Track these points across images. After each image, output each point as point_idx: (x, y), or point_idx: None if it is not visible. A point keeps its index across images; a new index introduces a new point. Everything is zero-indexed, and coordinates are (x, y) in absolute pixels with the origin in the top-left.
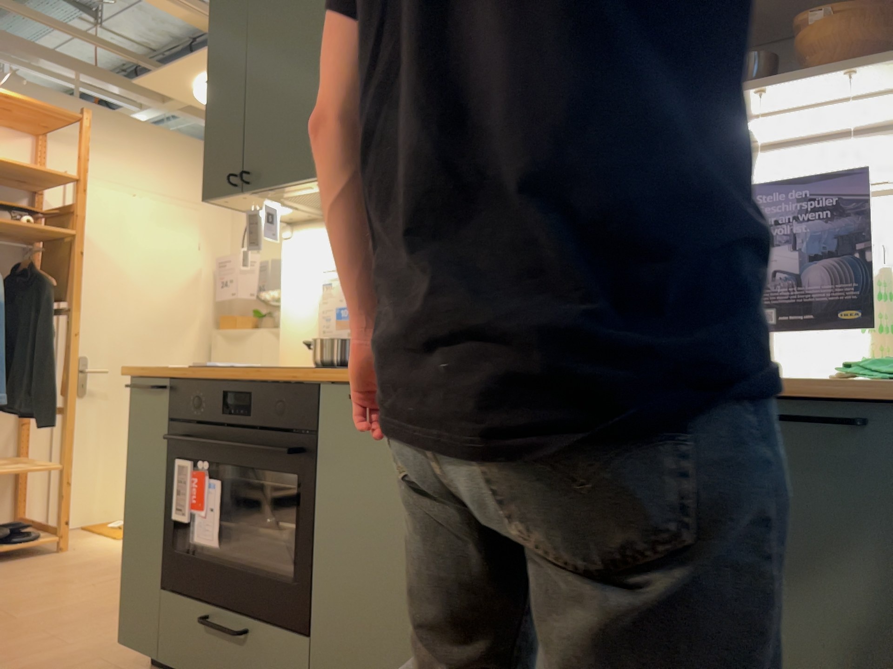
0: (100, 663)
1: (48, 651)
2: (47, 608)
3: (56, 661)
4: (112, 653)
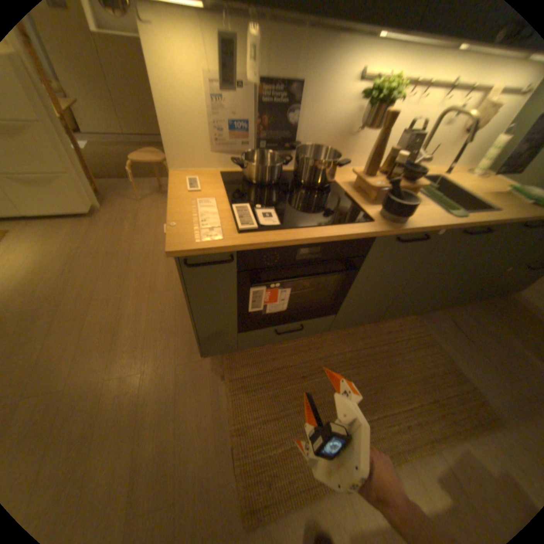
0: (178, 365)
1: (138, 384)
2: (60, 368)
3: (156, 383)
4: (172, 357)
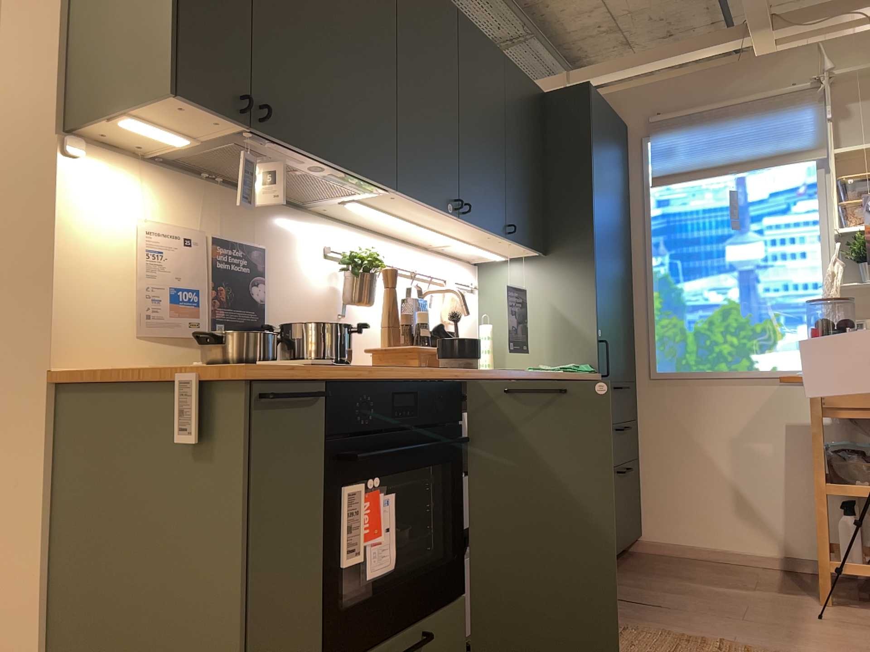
0: None
1: None
2: None
3: None
4: None
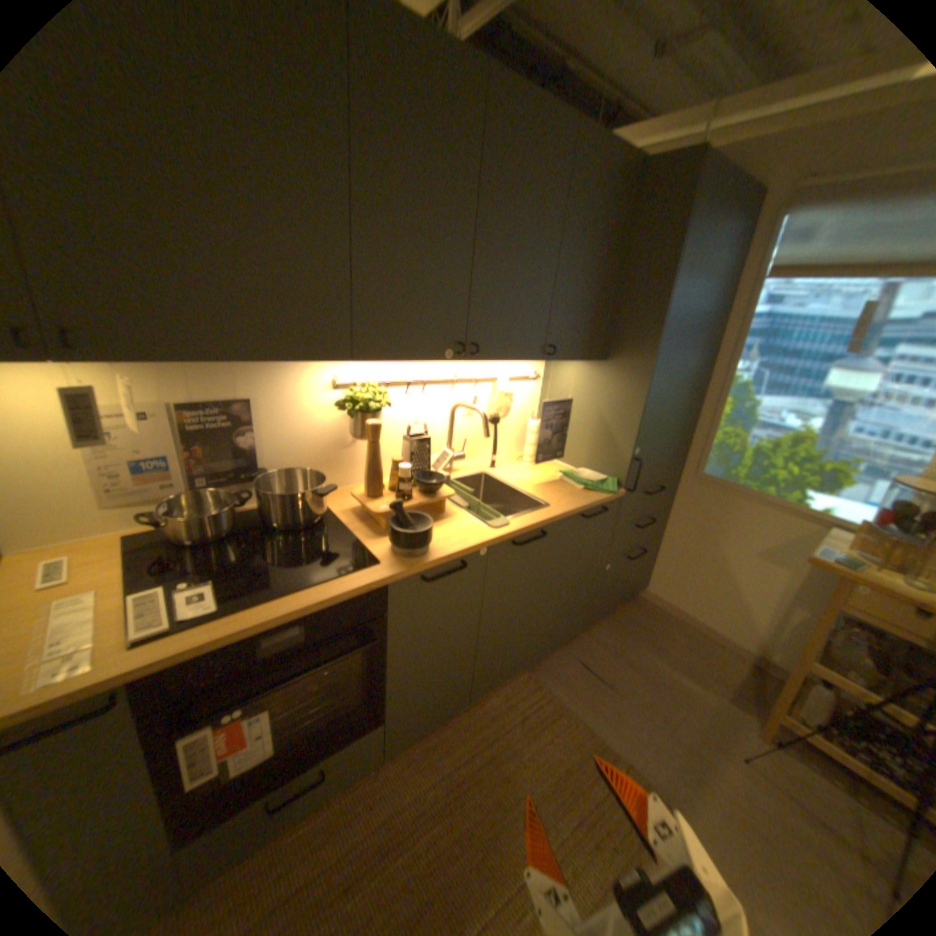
0: None
1: None
2: None
3: None
4: None
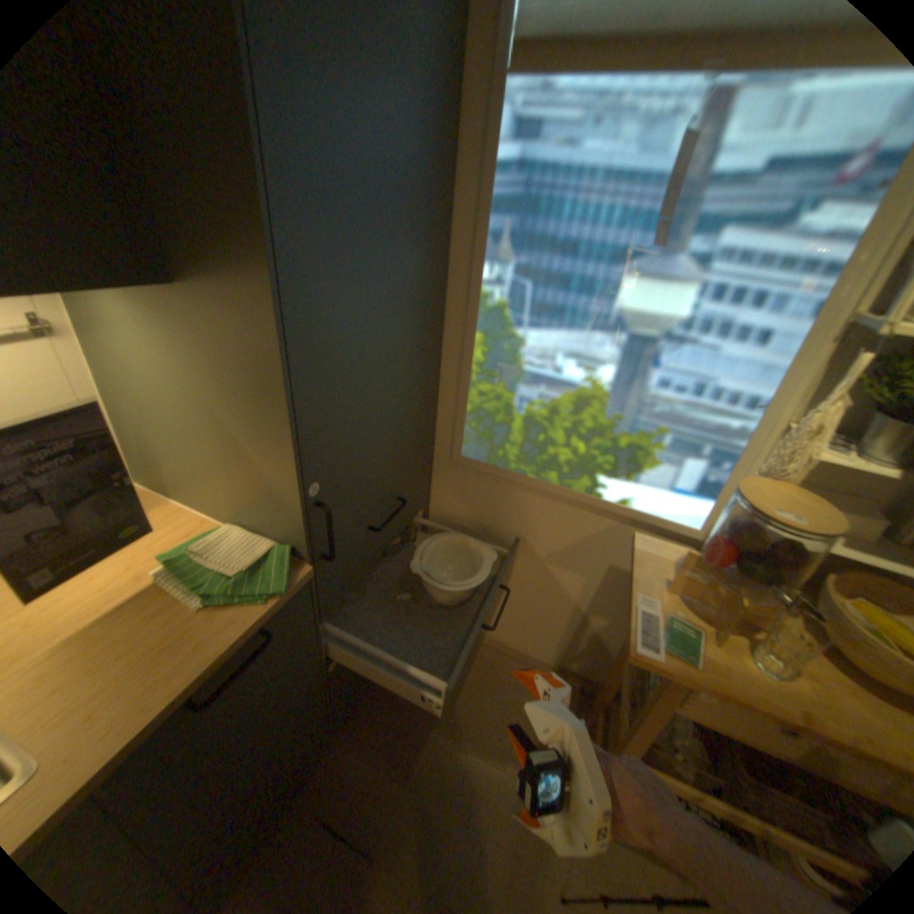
0: None
1: None
2: None
3: None
4: None
